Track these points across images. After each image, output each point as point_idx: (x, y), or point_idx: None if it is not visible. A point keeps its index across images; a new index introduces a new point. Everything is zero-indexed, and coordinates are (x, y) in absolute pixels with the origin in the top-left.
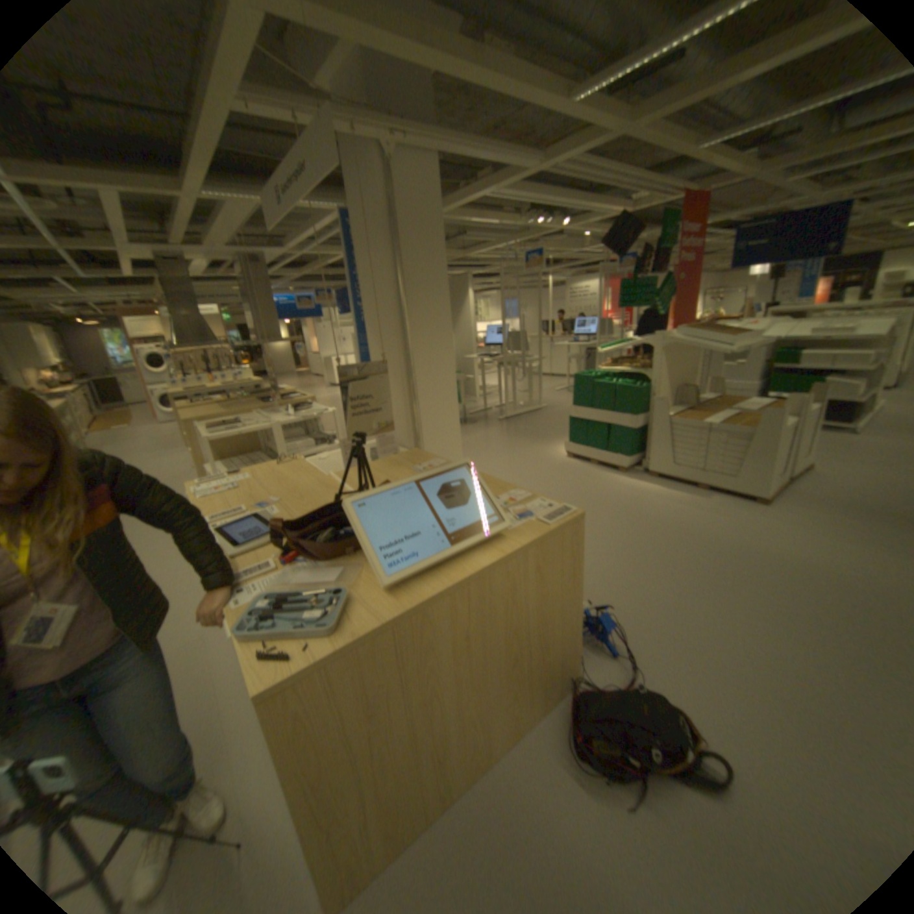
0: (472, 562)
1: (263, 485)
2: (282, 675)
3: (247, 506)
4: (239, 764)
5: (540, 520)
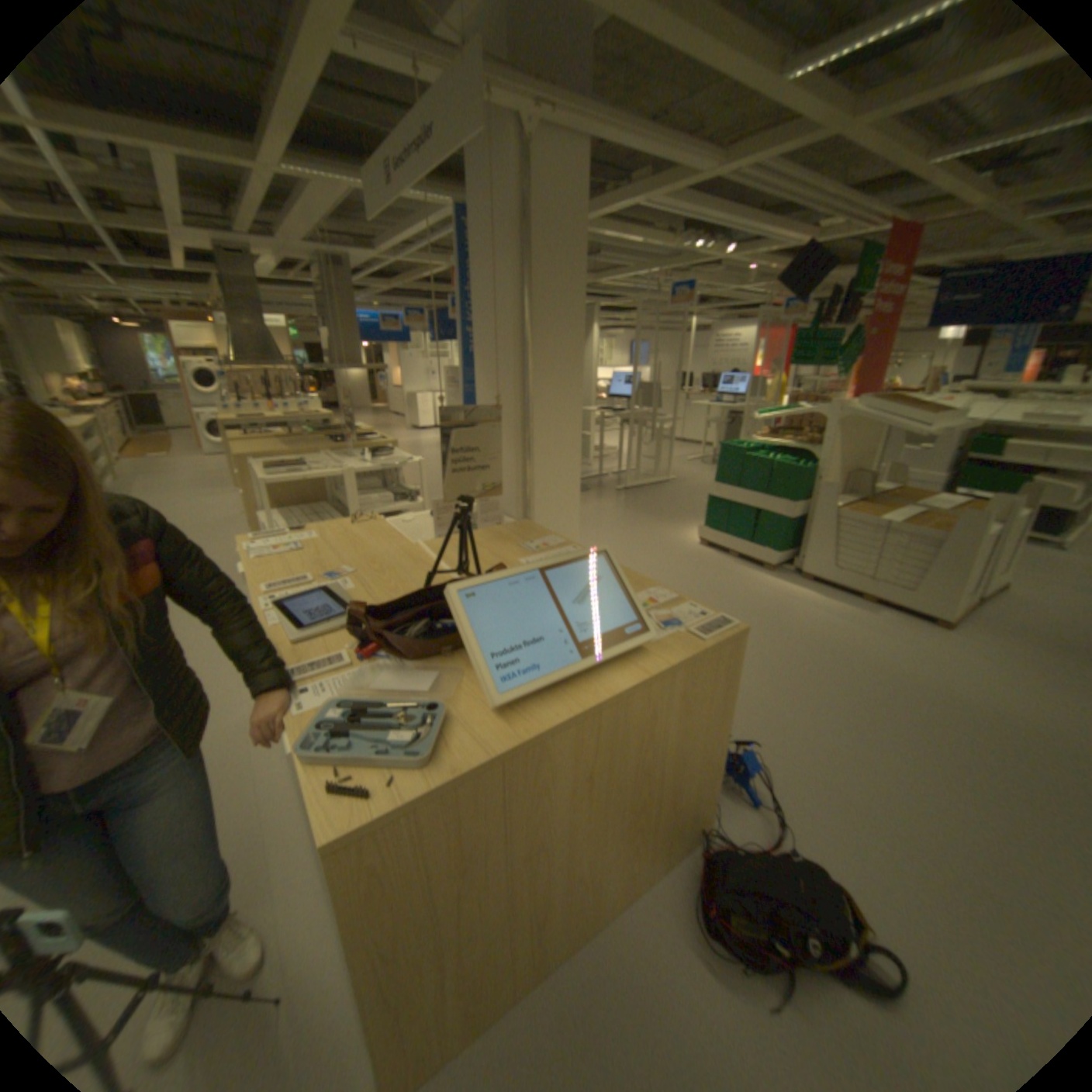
0: (606, 681)
1: (334, 550)
2: (359, 818)
3: (314, 576)
4: (282, 894)
5: (691, 633)
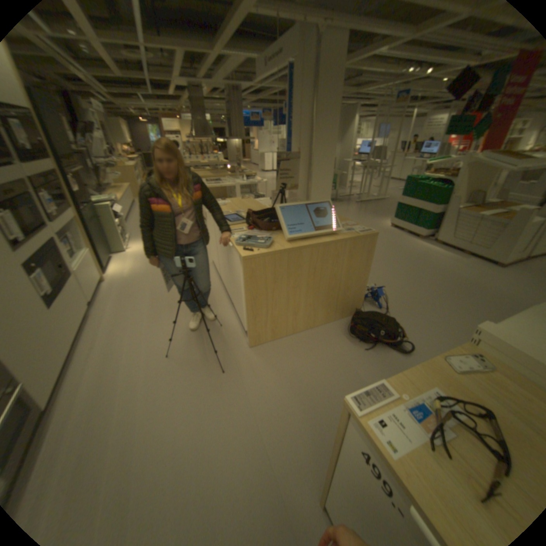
0: (323, 241)
1: (237, 207)
2: (251, 256)
3: (232, 213)
4: (220, 308)
5: (357, 234)
